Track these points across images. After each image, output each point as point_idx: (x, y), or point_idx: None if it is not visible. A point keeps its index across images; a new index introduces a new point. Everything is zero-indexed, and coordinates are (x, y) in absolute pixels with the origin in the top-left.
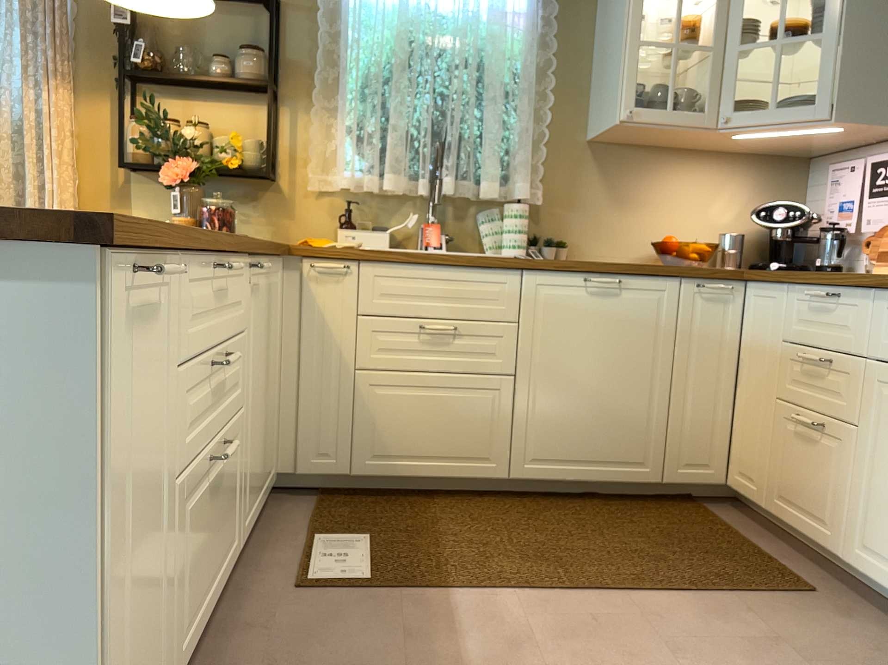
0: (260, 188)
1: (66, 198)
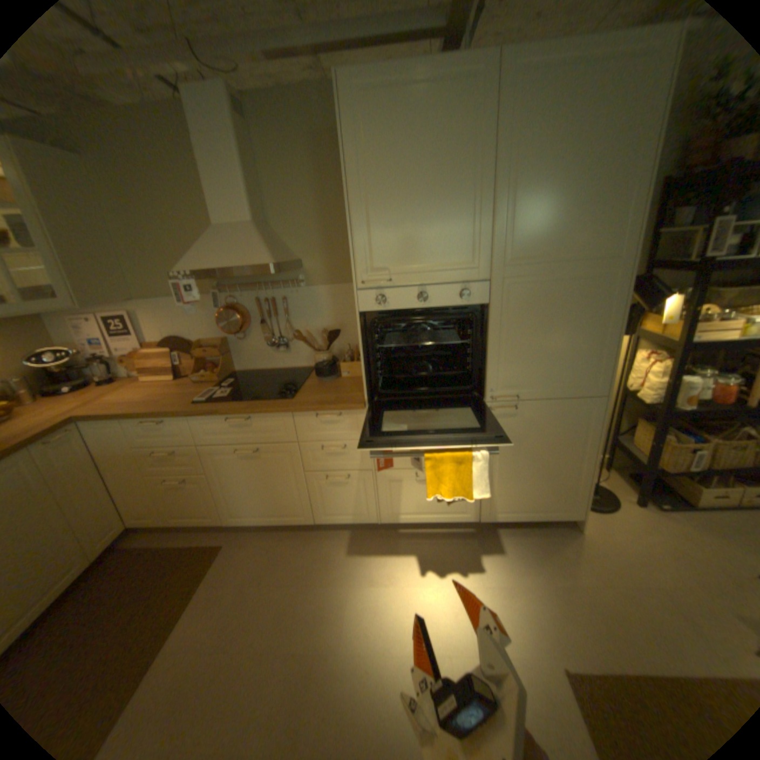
0: None
1: None
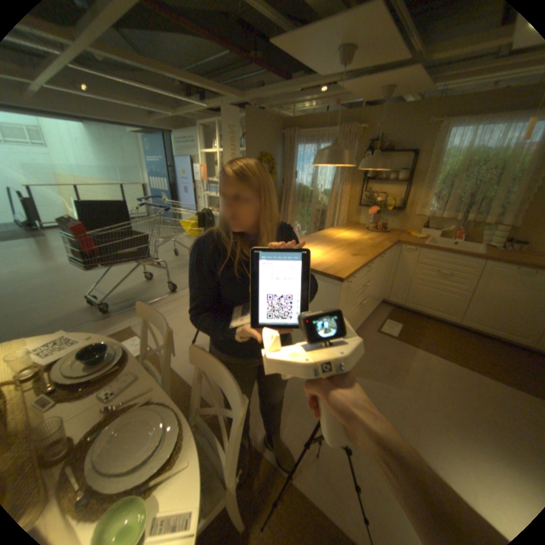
0: (398, 212)
1: (343, 213)
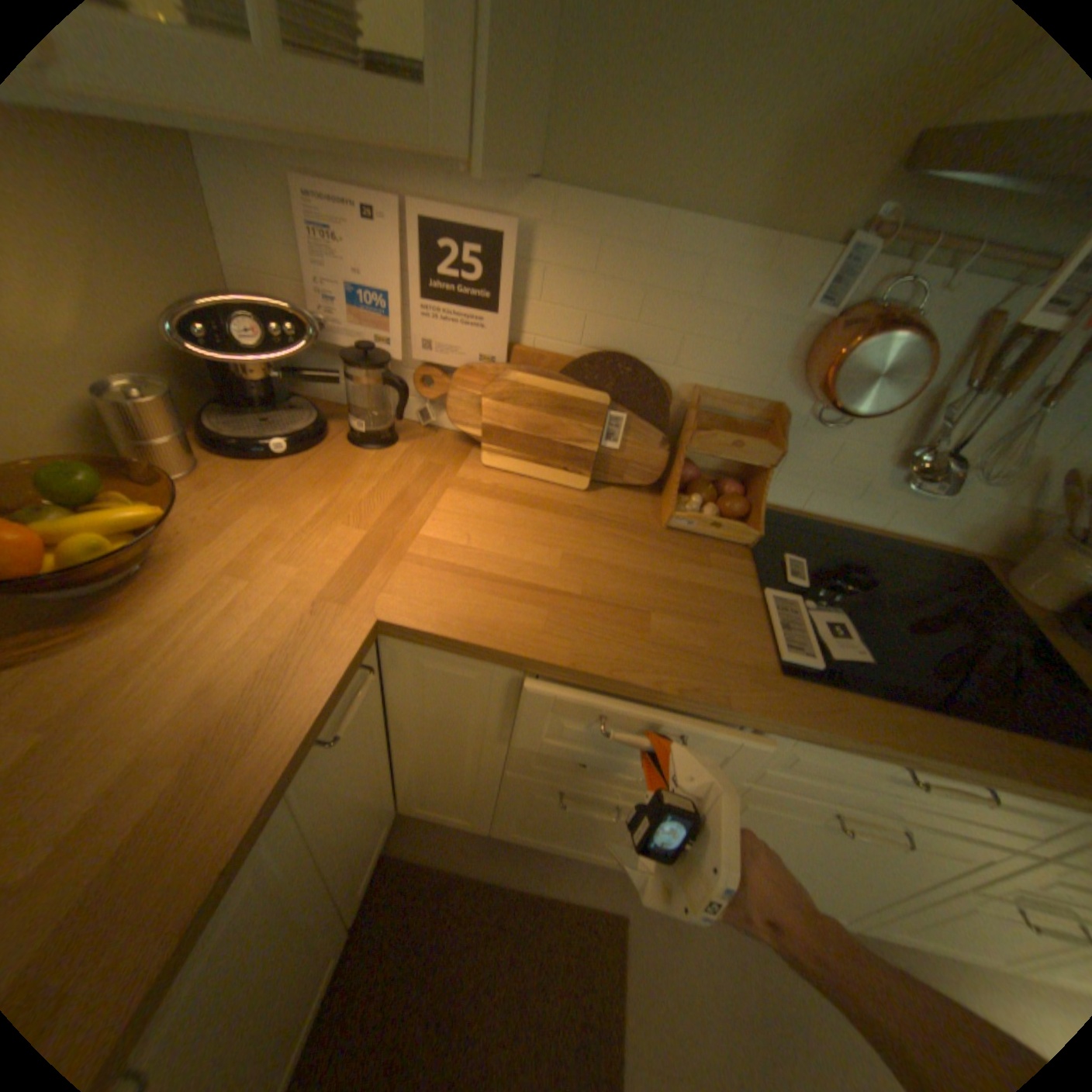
0: None
1: None
